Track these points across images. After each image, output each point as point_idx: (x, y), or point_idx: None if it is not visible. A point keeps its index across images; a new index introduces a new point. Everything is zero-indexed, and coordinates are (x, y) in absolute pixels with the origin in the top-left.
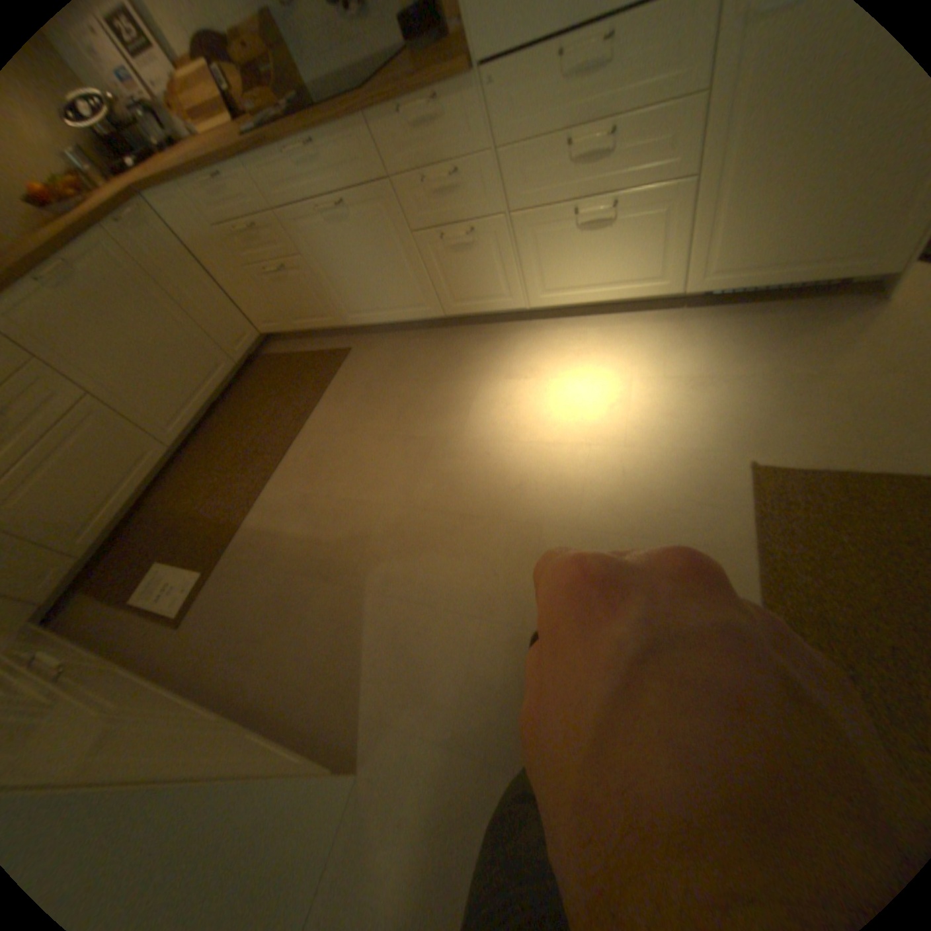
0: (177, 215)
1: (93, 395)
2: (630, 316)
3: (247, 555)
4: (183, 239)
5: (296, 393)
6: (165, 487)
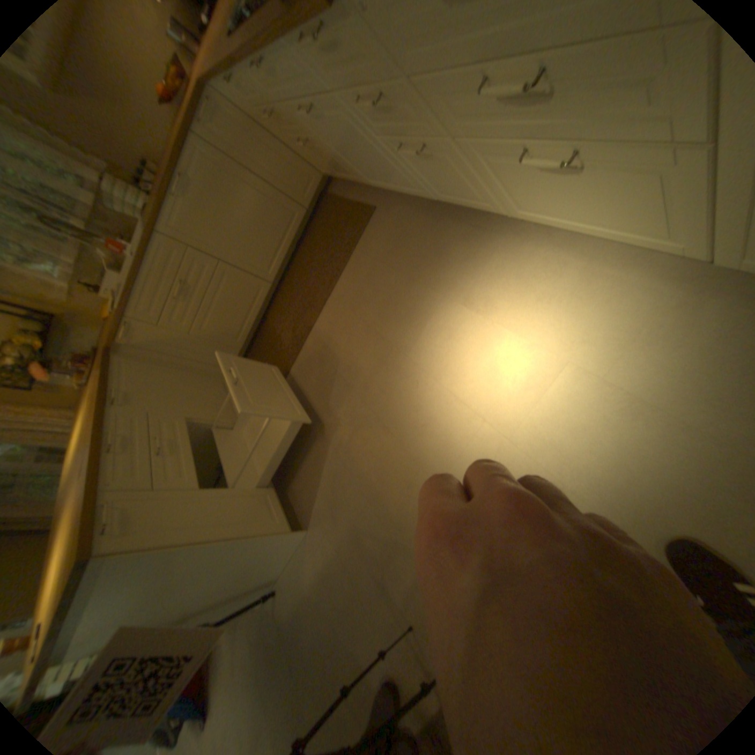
0: (232, 95)
1: (223, 259)
2: (639, 251)
3: (296, 381)
4: (246, 110)
5: (336, 249)
6: (275, 307)
